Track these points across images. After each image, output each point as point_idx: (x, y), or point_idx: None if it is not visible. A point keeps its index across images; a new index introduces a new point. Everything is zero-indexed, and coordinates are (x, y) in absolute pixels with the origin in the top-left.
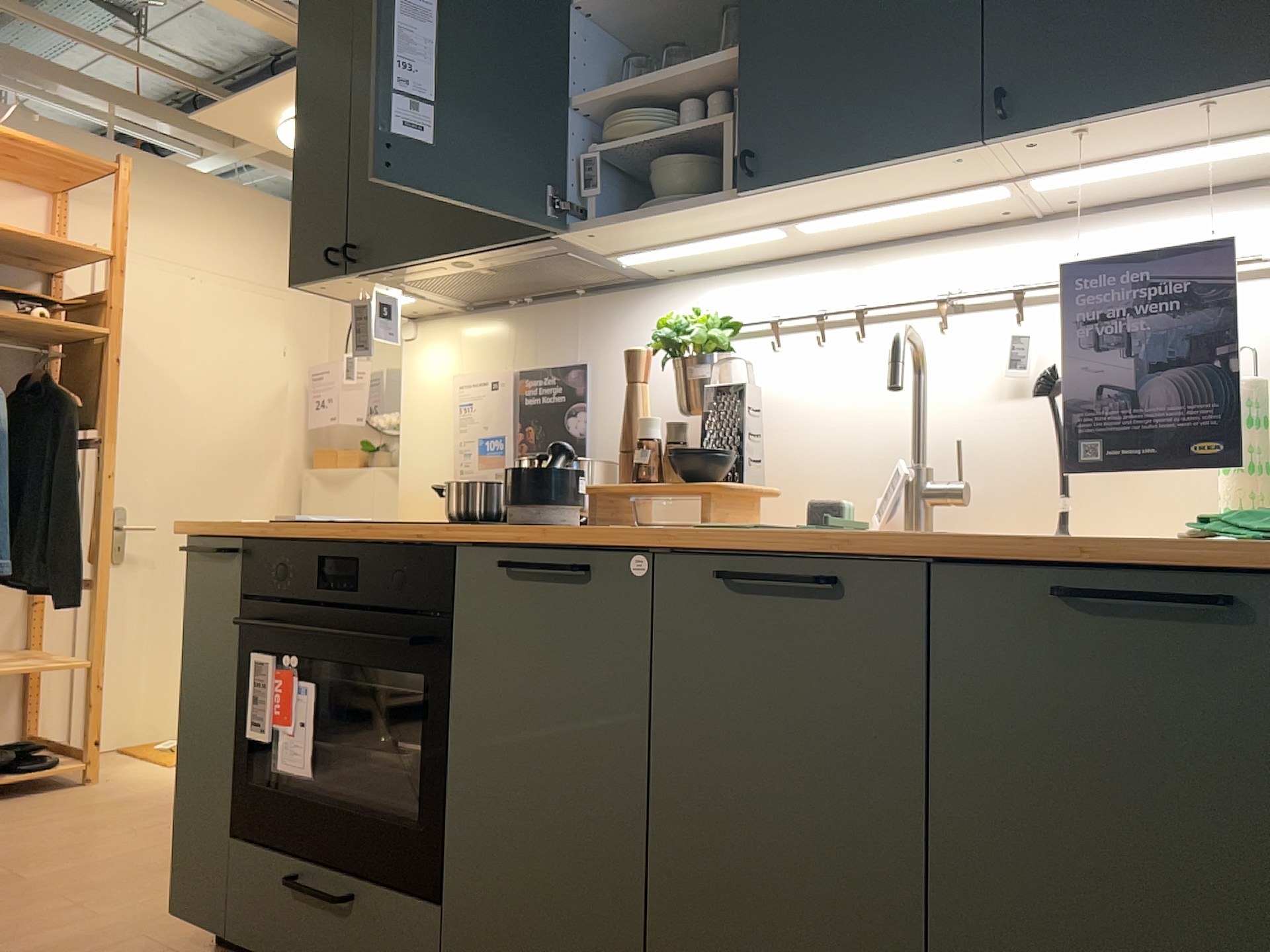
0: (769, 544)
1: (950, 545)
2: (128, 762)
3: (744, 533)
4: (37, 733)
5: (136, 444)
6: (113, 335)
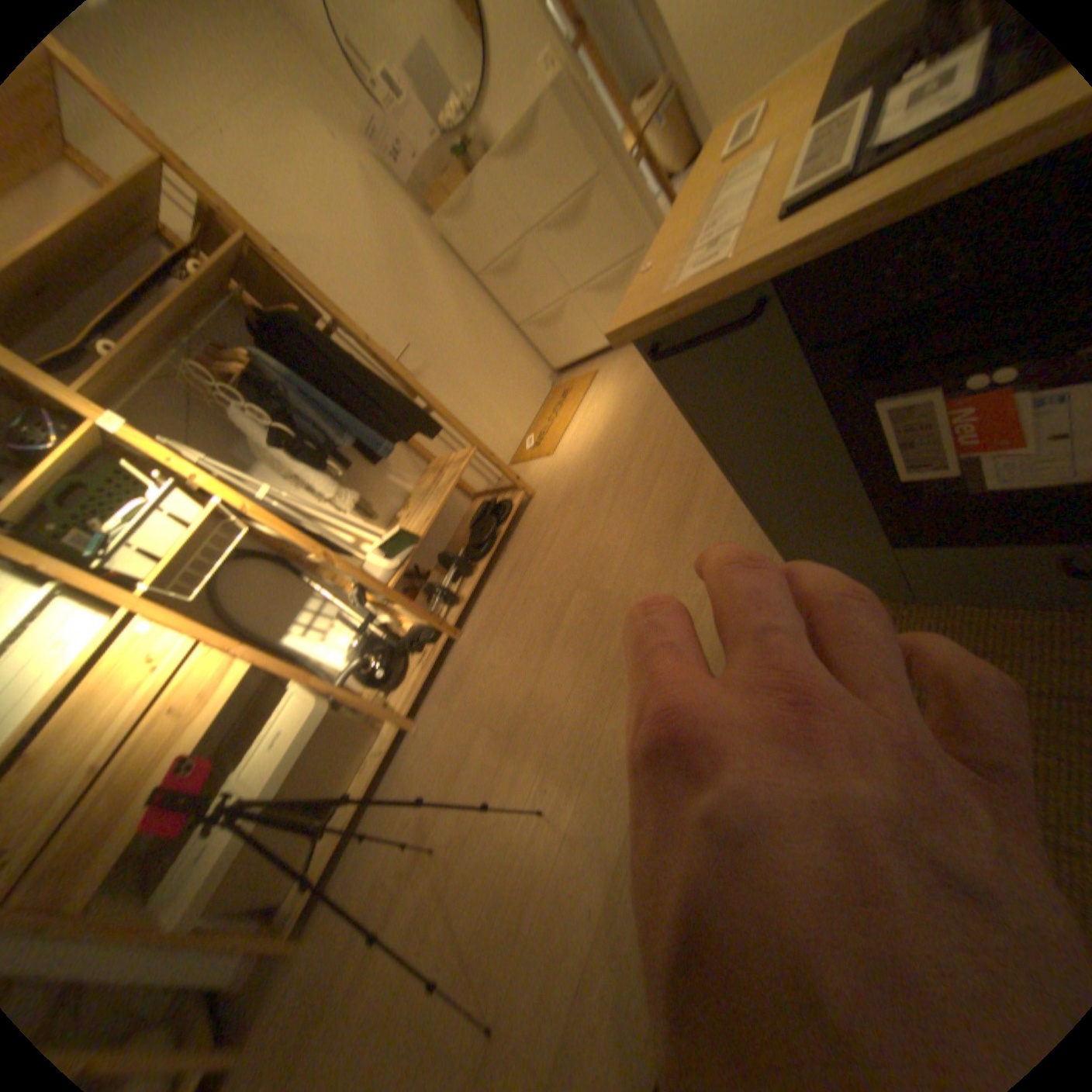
0: None
1: None
2: (528, 464)
3: None
4: (474, 487)
5: (340, 300)
6: (243, 227)
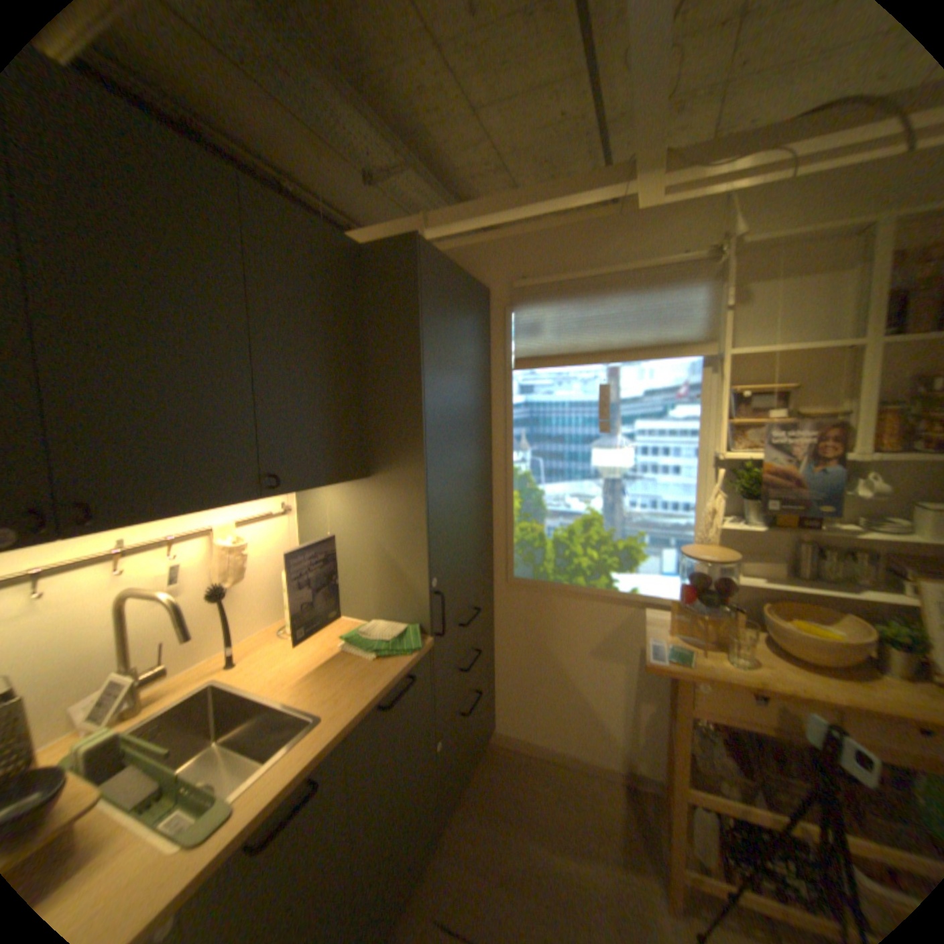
0: (267, 800)
1: (356, 722)
2: None
3: (243, 810)
4: None
5: None
6: None
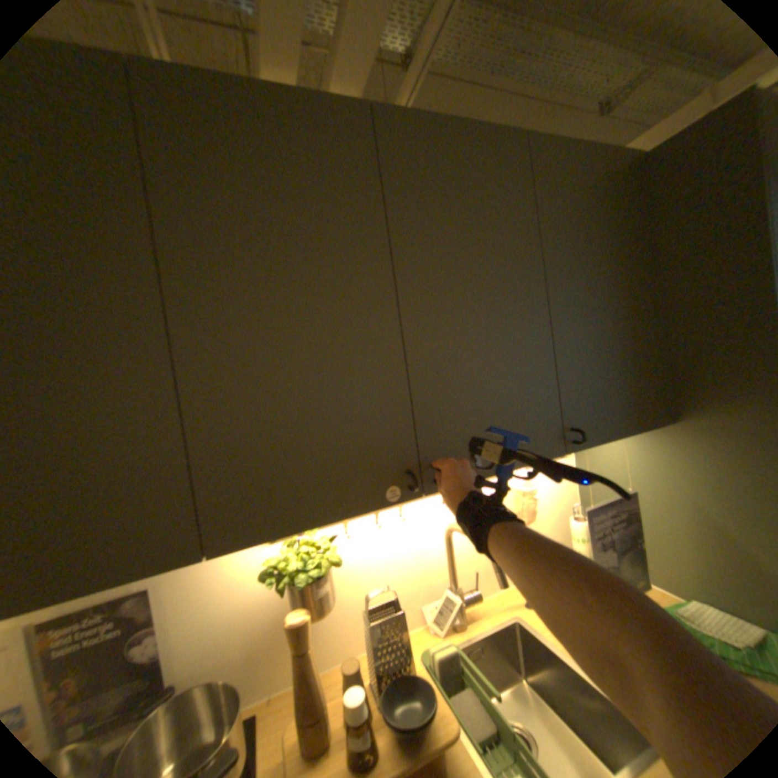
0: None
1: None
2: None
3: None
4: None
5: None
6: None
